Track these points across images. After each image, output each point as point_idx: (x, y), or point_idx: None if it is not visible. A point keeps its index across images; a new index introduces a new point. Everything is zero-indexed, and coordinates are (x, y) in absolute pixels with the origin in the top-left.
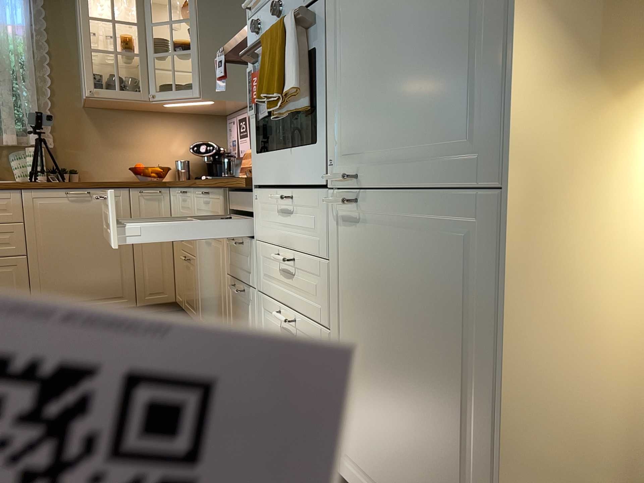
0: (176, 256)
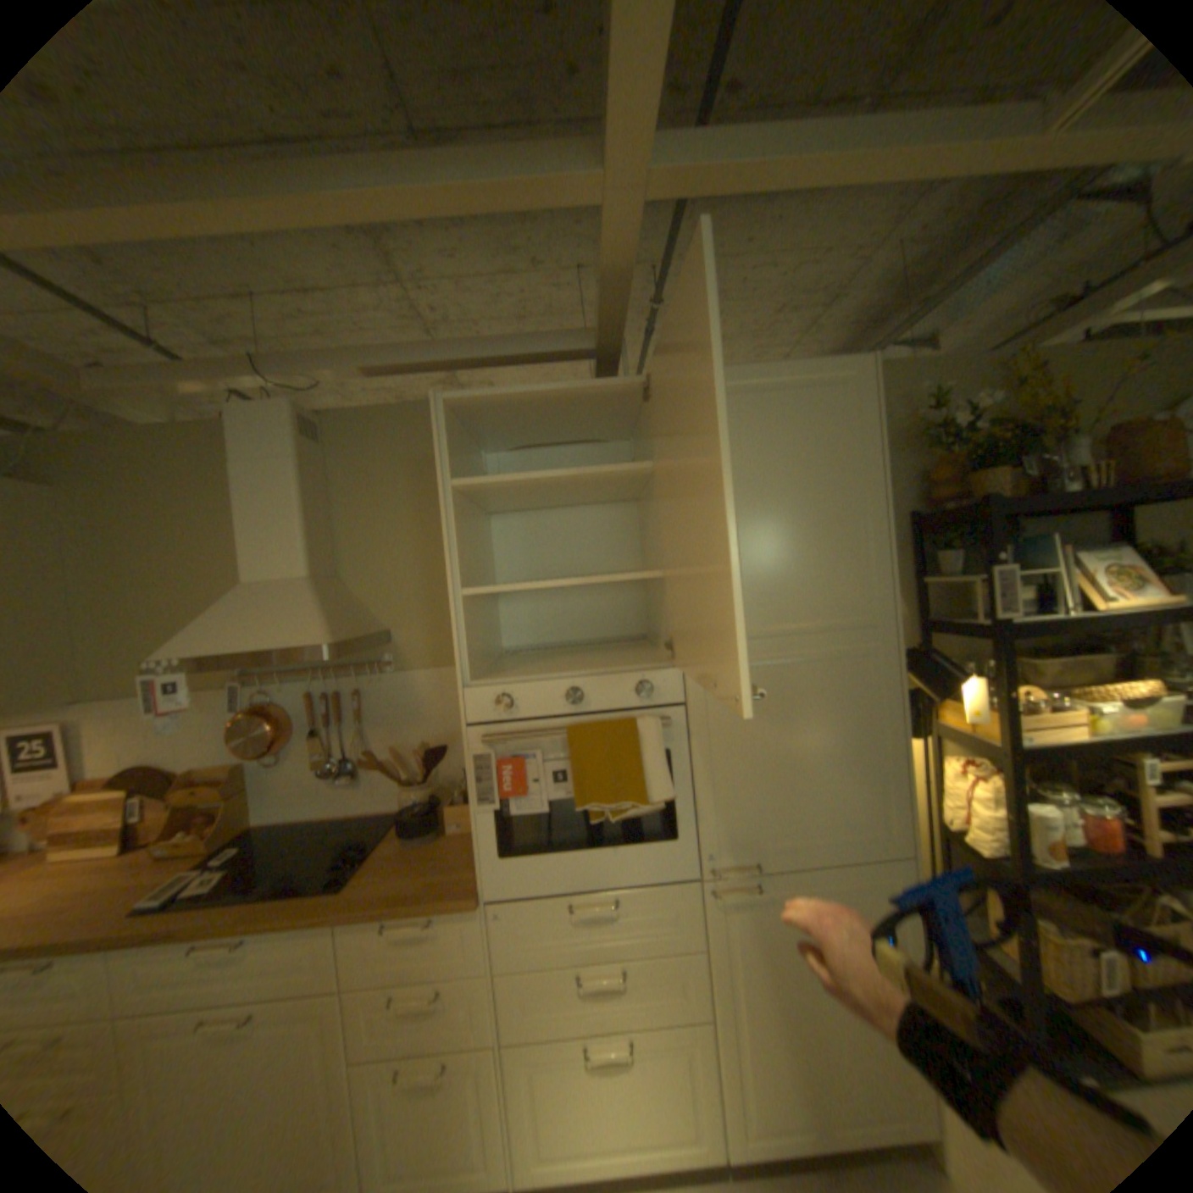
0: None
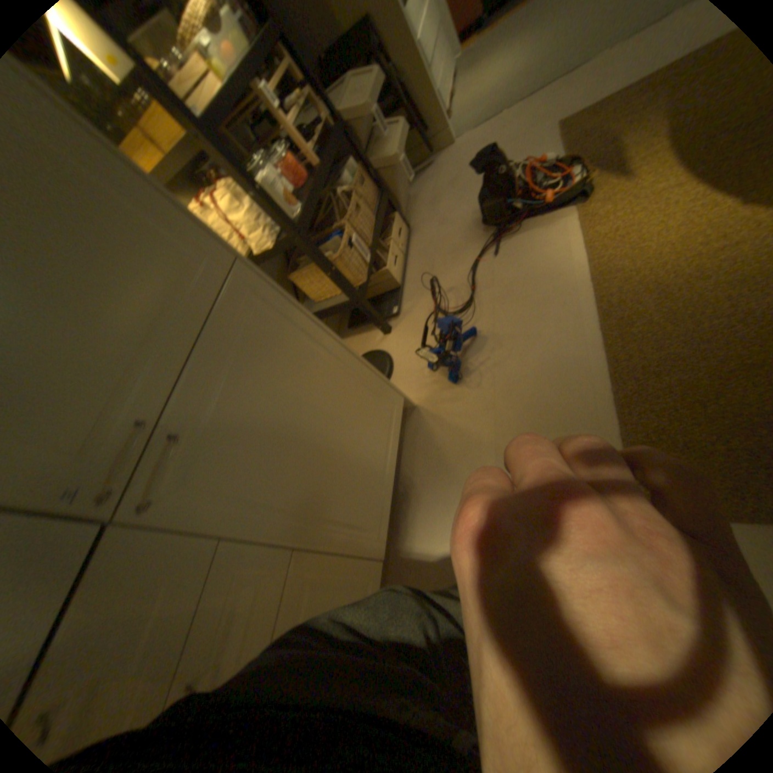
0: None
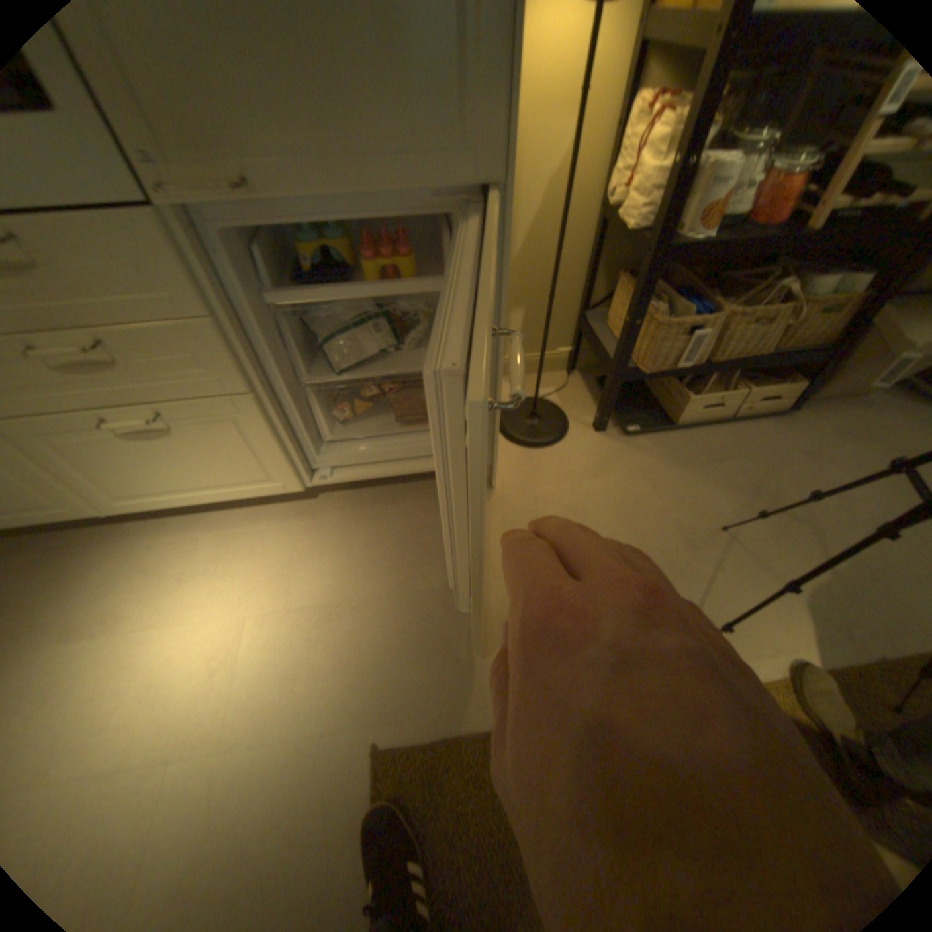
0: None
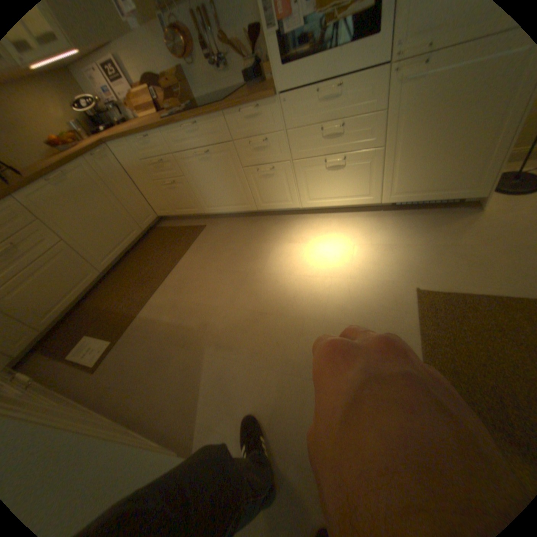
0: (144, 189)
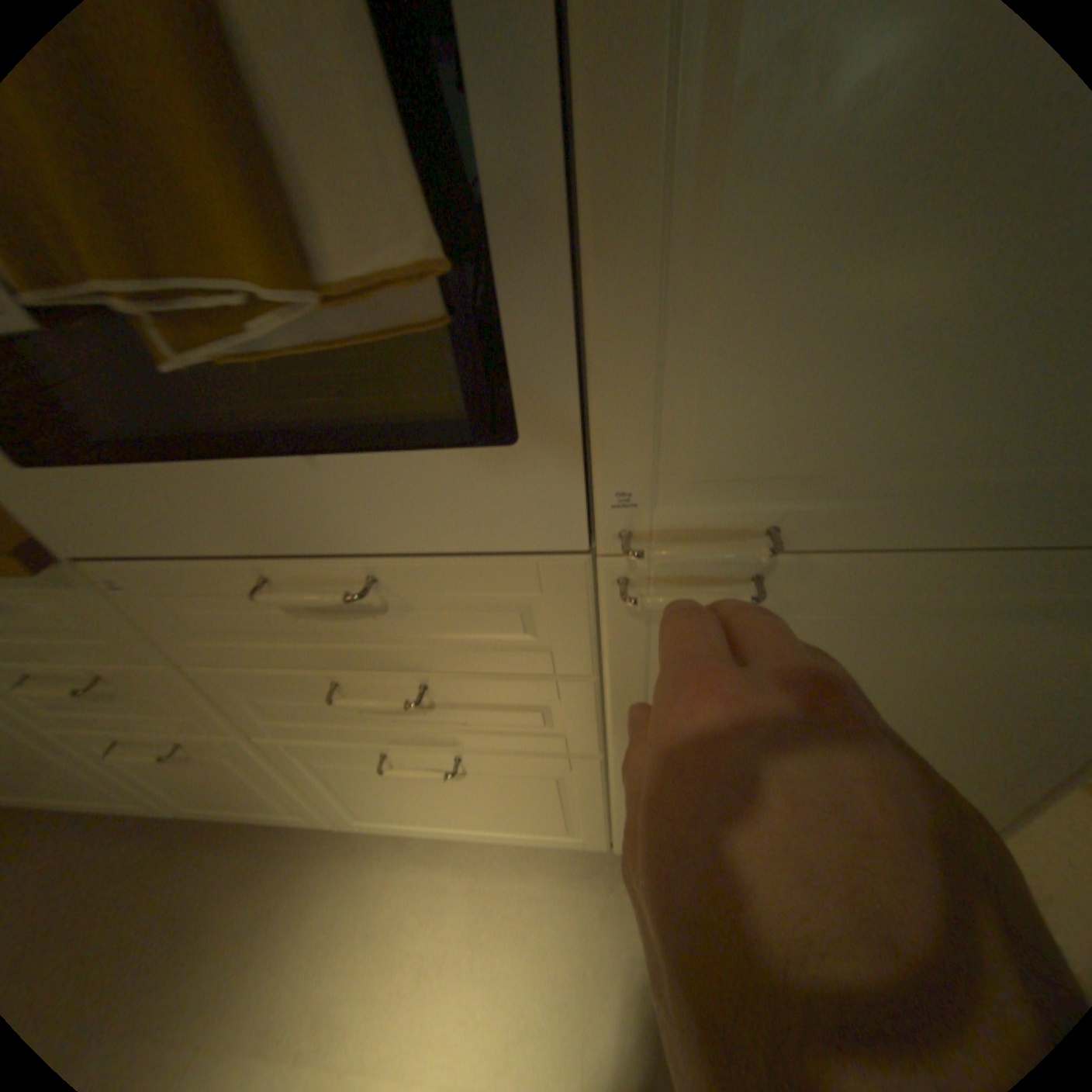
0: None
